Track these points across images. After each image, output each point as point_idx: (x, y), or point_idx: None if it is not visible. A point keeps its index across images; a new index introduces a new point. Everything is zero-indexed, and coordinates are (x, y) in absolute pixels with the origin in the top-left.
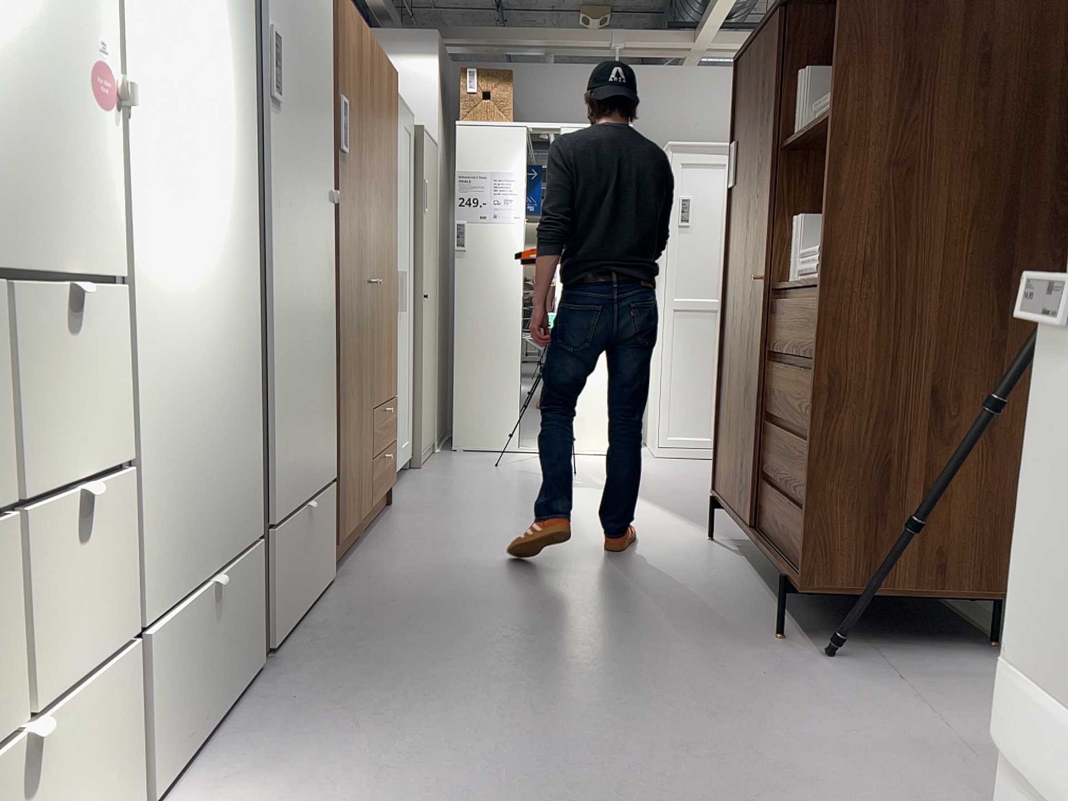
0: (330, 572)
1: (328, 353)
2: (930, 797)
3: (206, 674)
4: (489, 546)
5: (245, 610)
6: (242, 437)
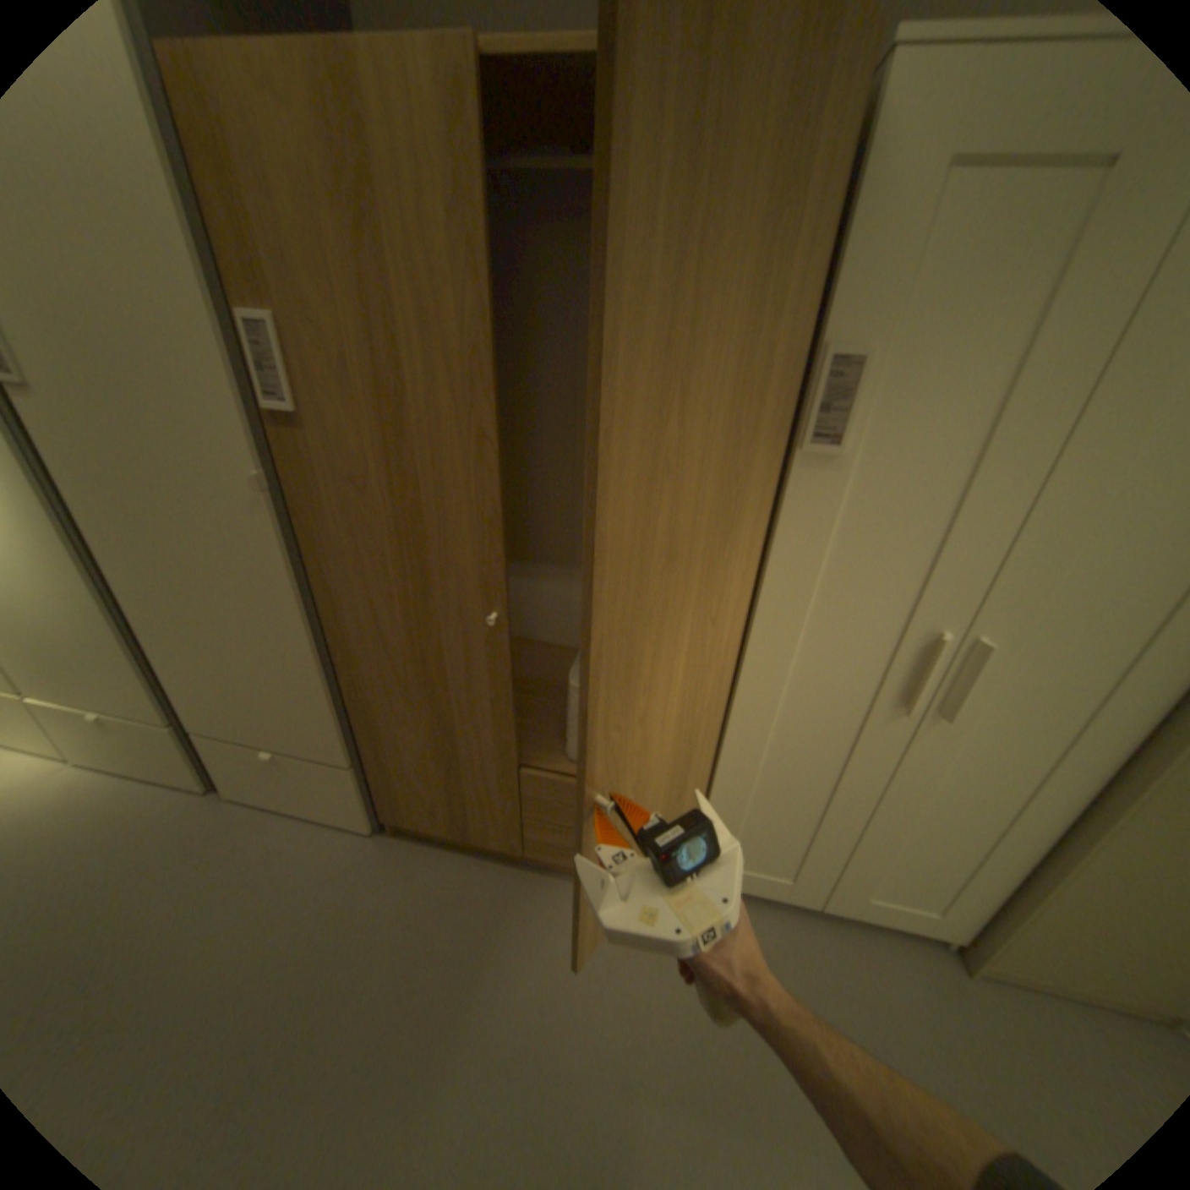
0: (351, 824)
1: (295, 658)
2: None
3: (110, 750)
4: (429, 1051)
5: (158, 751)
6: (104, 658)
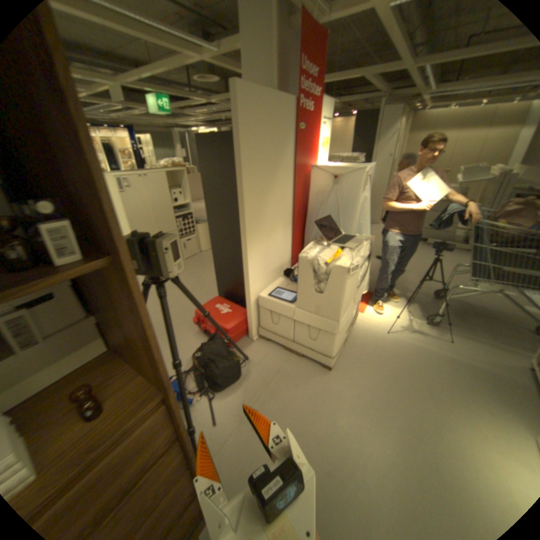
0: None
1: None
2: (276, 416)
3: None
4: None
5: None
6: None
